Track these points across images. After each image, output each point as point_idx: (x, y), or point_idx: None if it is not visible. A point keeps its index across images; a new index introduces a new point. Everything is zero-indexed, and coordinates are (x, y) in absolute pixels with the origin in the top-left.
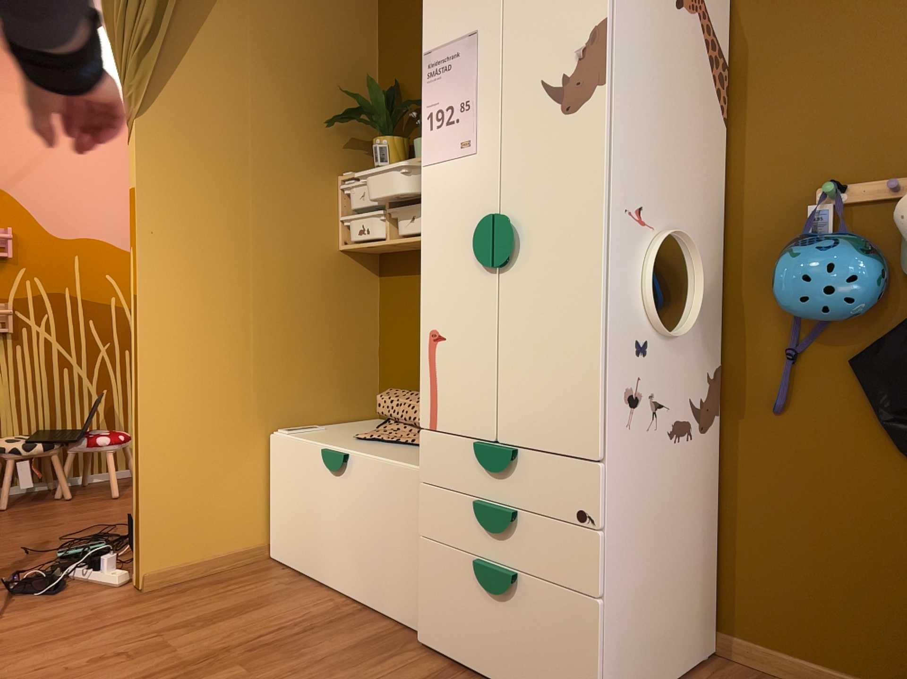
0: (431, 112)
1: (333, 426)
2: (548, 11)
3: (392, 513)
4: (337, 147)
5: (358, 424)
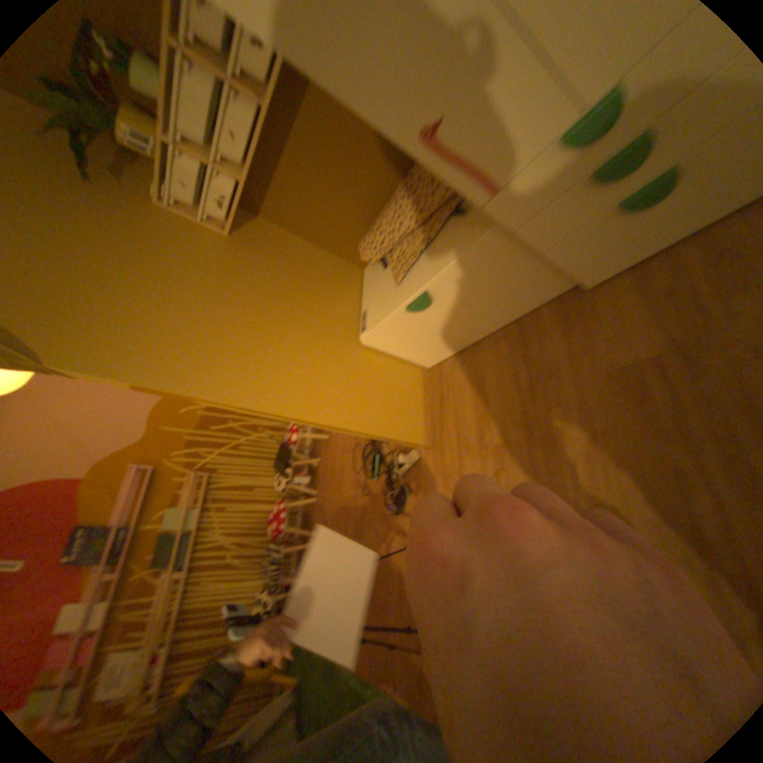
0: None
1: (367, 298)
2: None
3: (495, 271)
4: (116, 186)
5: (370, 280)
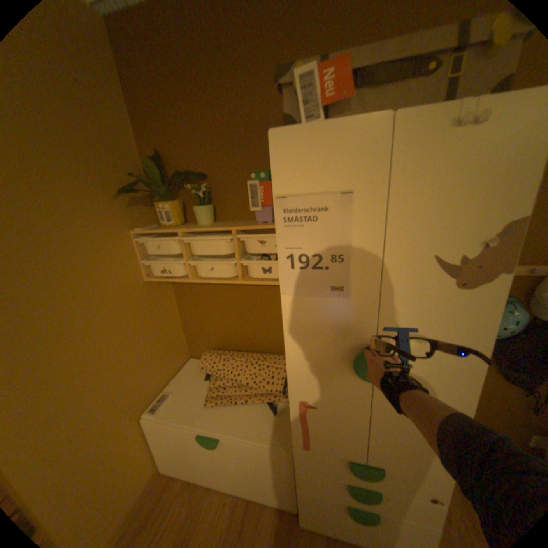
0: (291, 253)
1: (174, 385)
2: (452, 189)
3: (264, 468)
4: (122, 208)
5: (187, 374)
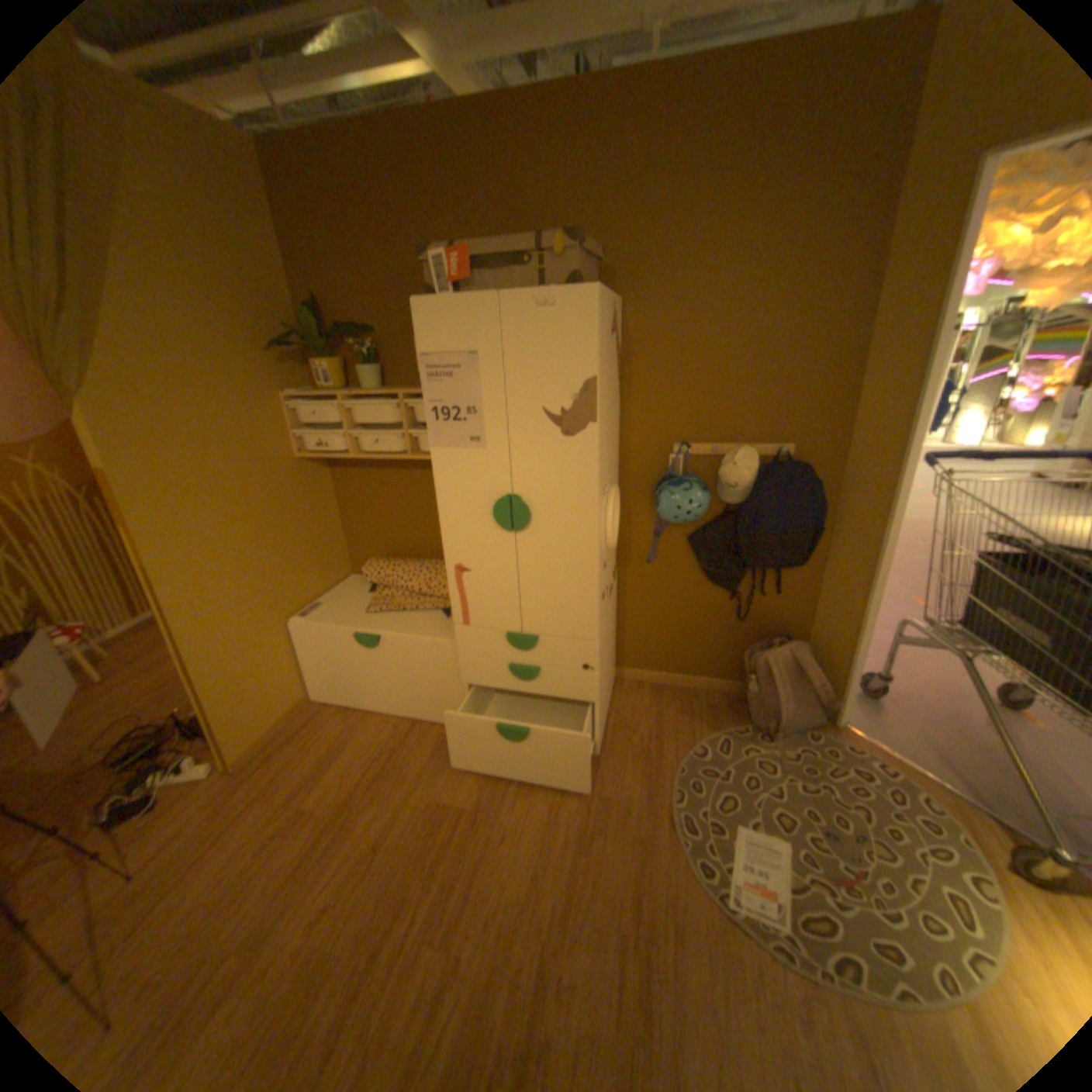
0: (435, 408)
1: (330, 597)
2: (544, 355)
3: (430, 669)
4: (270, 365)
5: (347, 588)
